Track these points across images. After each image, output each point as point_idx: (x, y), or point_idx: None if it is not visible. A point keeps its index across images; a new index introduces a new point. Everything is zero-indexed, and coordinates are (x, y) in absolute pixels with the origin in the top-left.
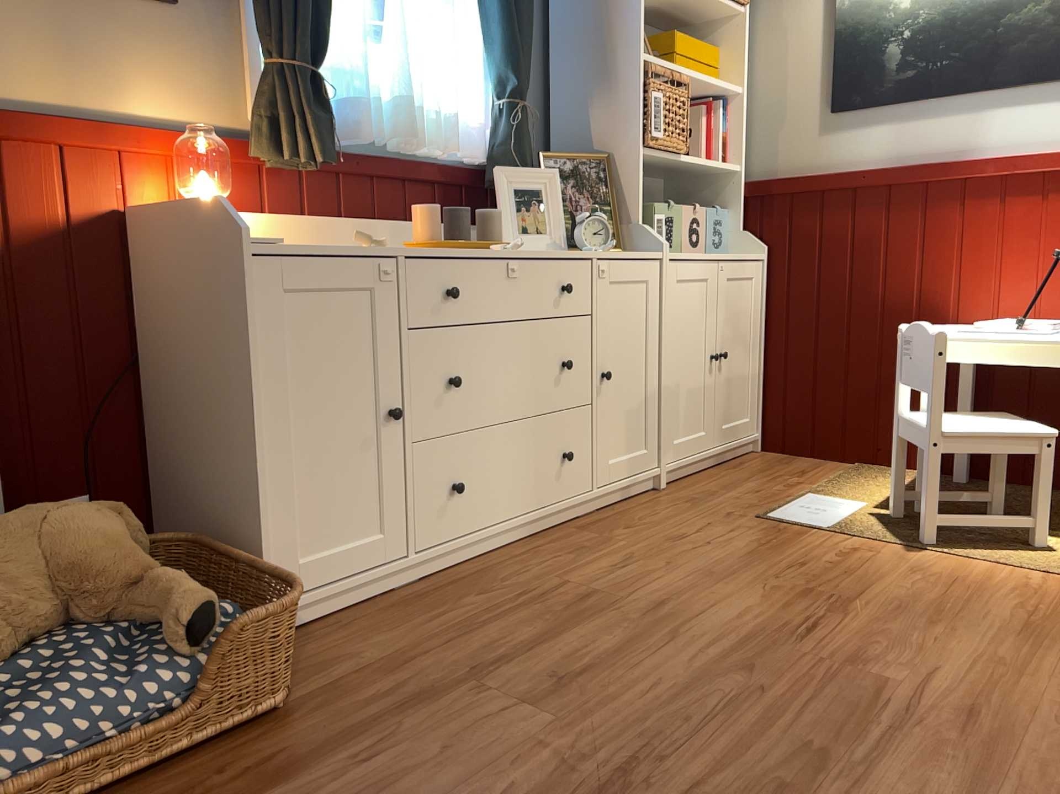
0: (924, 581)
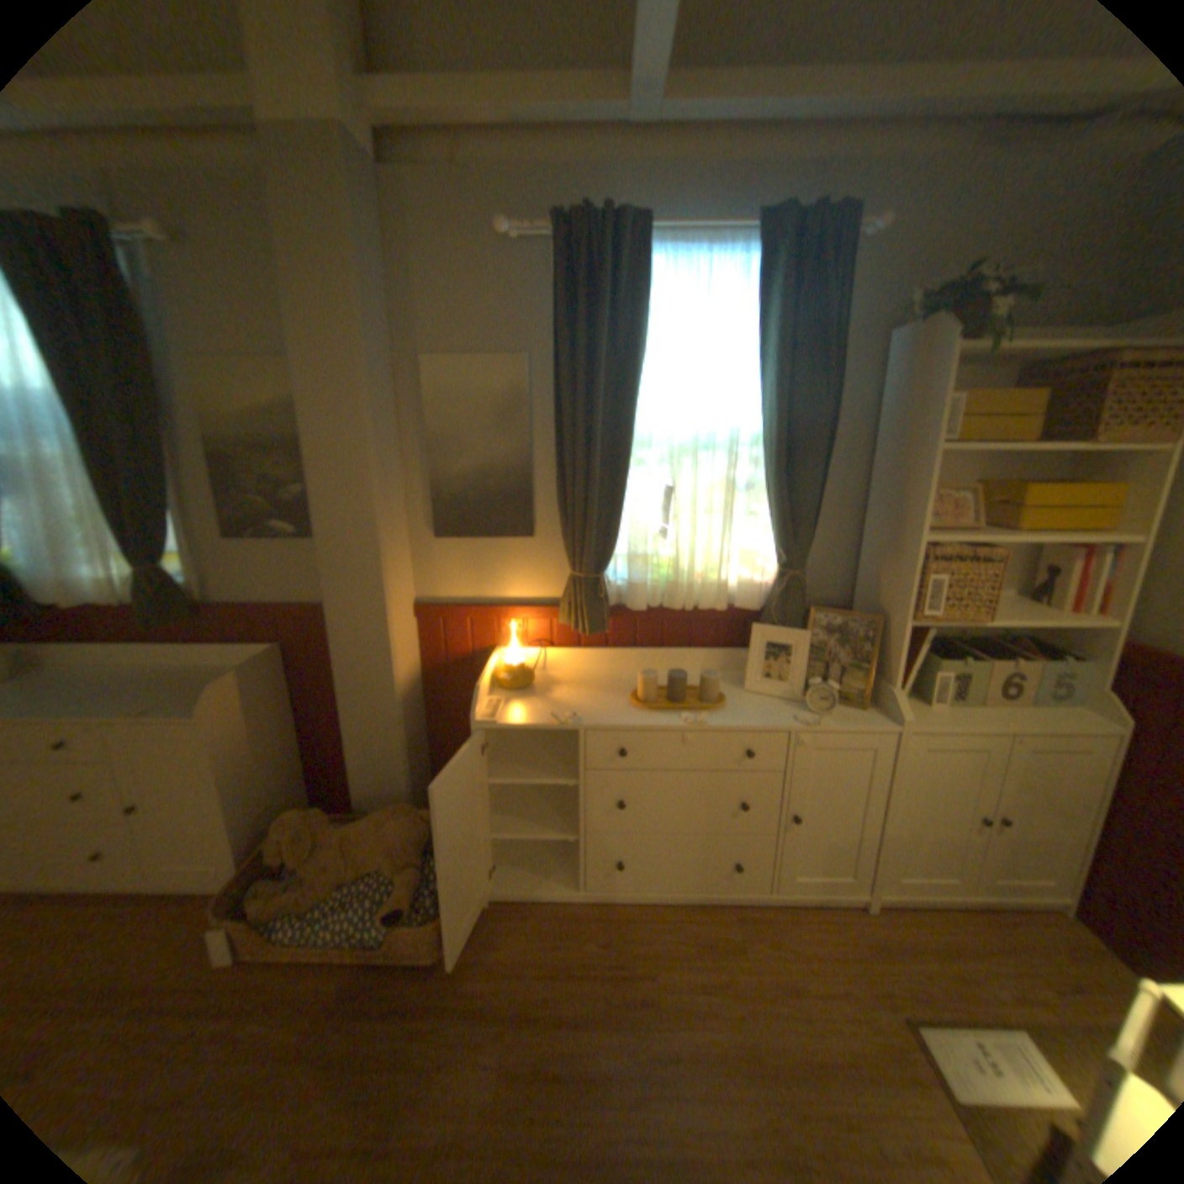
0: None
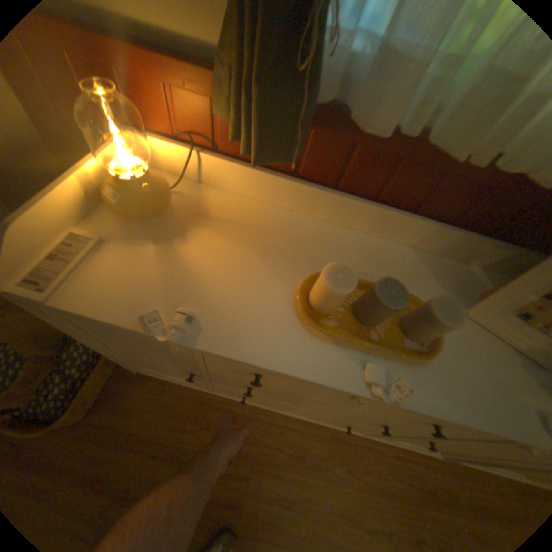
0: None
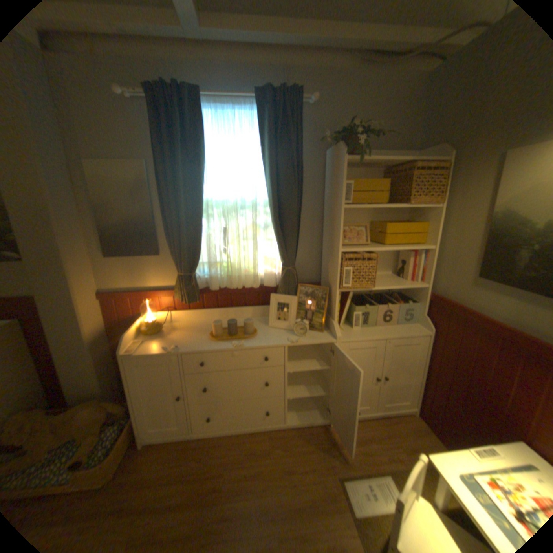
0: None
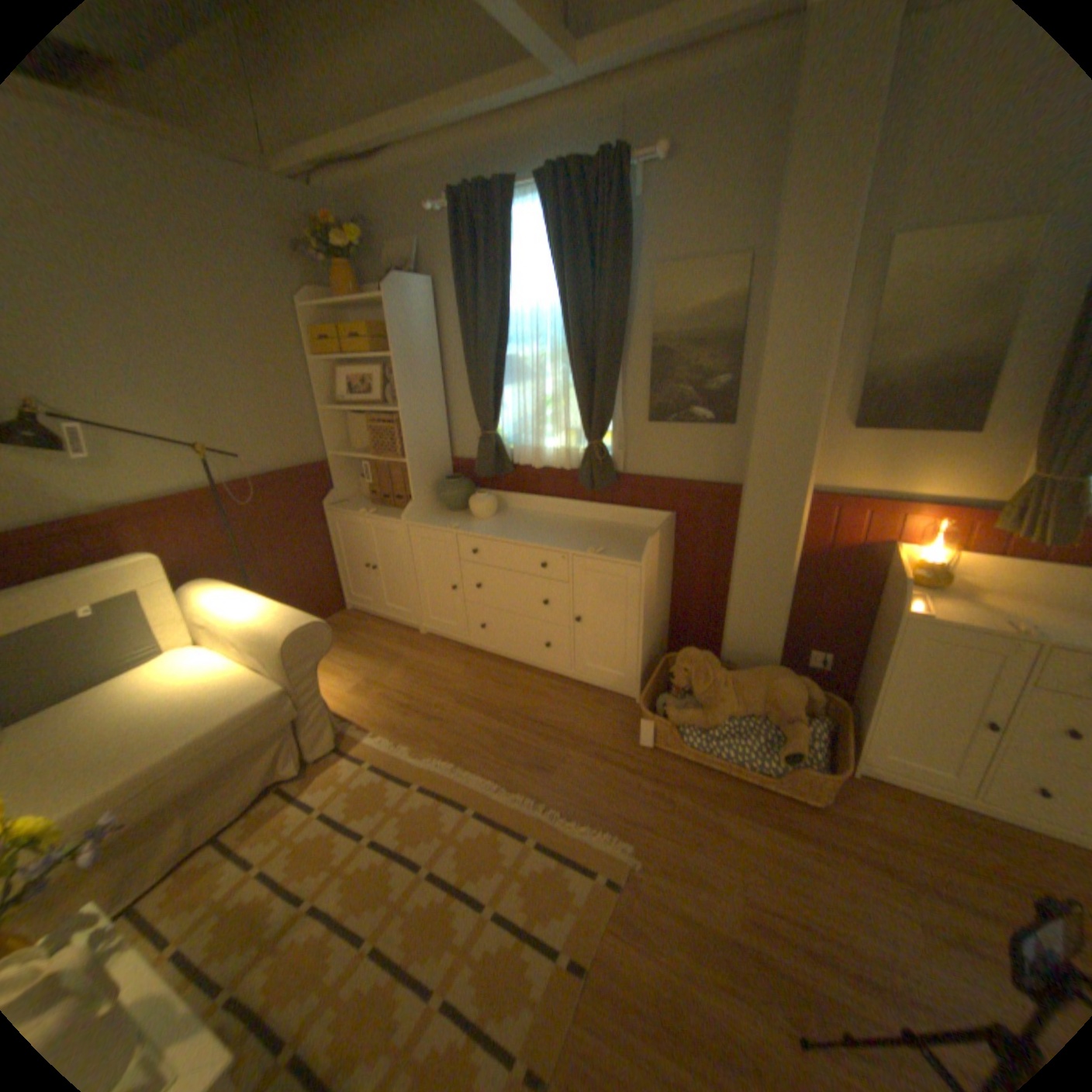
0: None
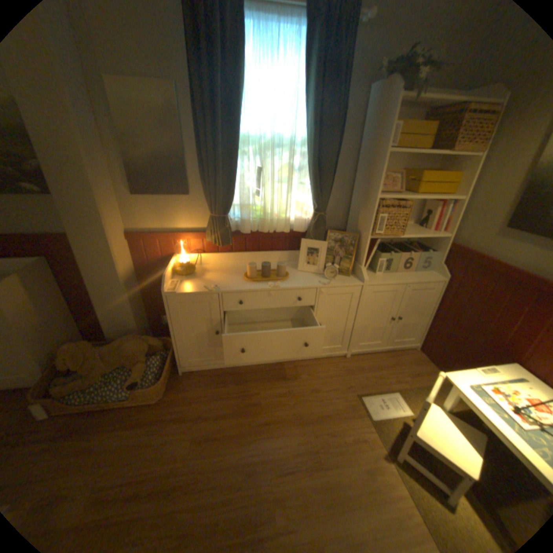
0: (362, 484)
